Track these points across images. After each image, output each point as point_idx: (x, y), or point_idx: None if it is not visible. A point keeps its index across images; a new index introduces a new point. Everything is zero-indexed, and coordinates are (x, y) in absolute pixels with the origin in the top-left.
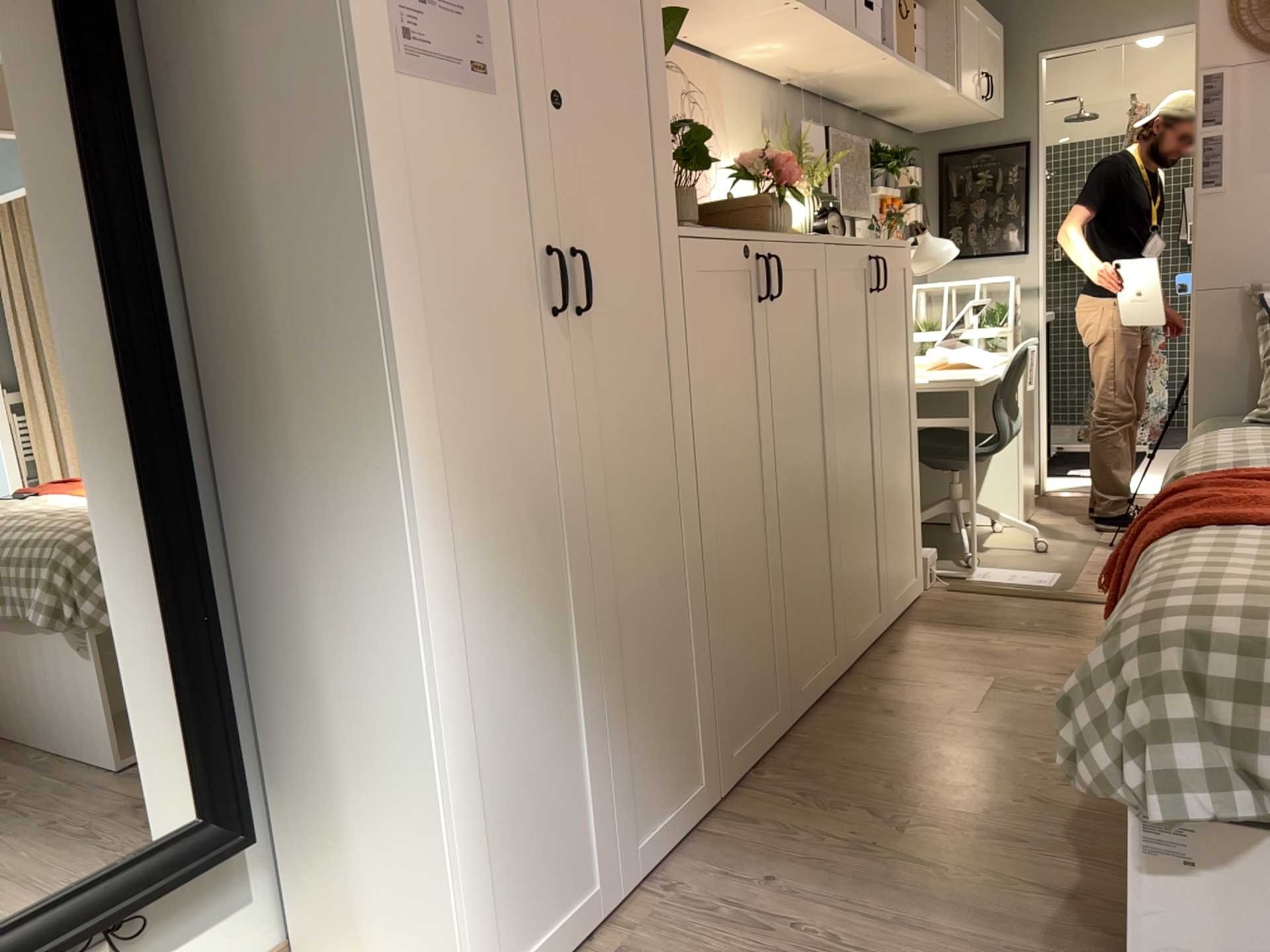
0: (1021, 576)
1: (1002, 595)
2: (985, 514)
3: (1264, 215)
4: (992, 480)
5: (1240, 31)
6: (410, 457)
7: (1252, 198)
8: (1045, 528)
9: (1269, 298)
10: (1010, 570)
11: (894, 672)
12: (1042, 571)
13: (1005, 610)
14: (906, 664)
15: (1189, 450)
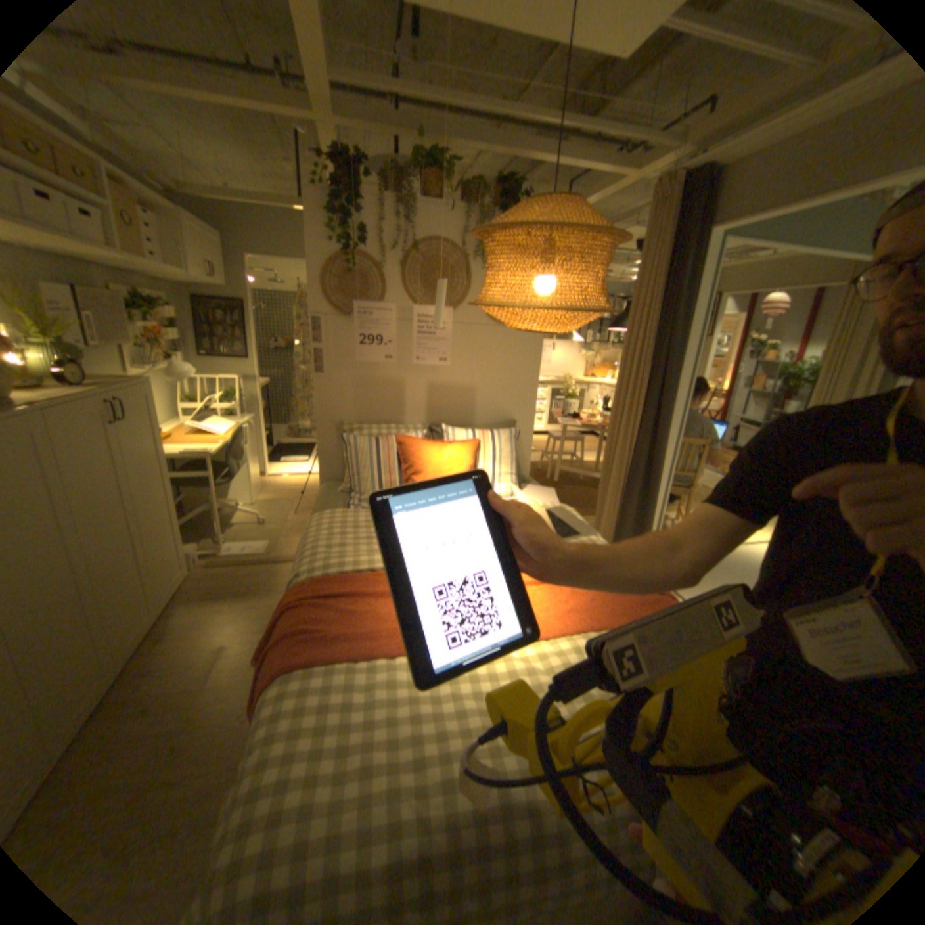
0: (250, 547)
1: (237, 566)
2: (235, 502)
3: (347, 388)
4: (238, 482)
5: (332, 296)
6: None
7: (342, 380)
8: (268, 502)
9: (349, 436)
10: (245, 542)
11: (155, 664)
12: (262, 540)
13: (237, 580)
14: (166, 652)
15: (312, 531)
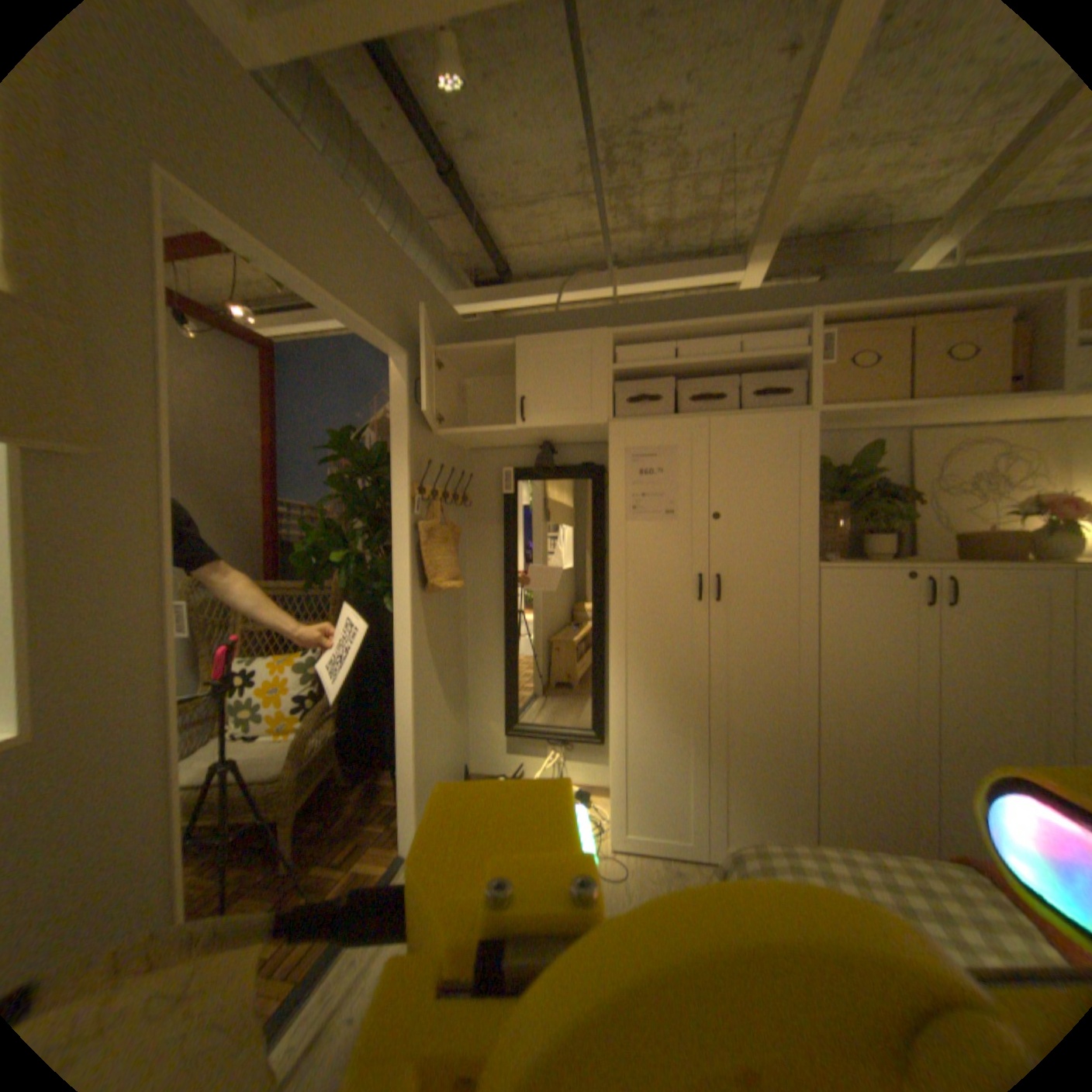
0: None
1: None
2: None
3: None
4: None
5: None
6: (609, 640)
7: None
8: None
9: None
10: None
11: None
12: None
13: None
14: None
15: None
